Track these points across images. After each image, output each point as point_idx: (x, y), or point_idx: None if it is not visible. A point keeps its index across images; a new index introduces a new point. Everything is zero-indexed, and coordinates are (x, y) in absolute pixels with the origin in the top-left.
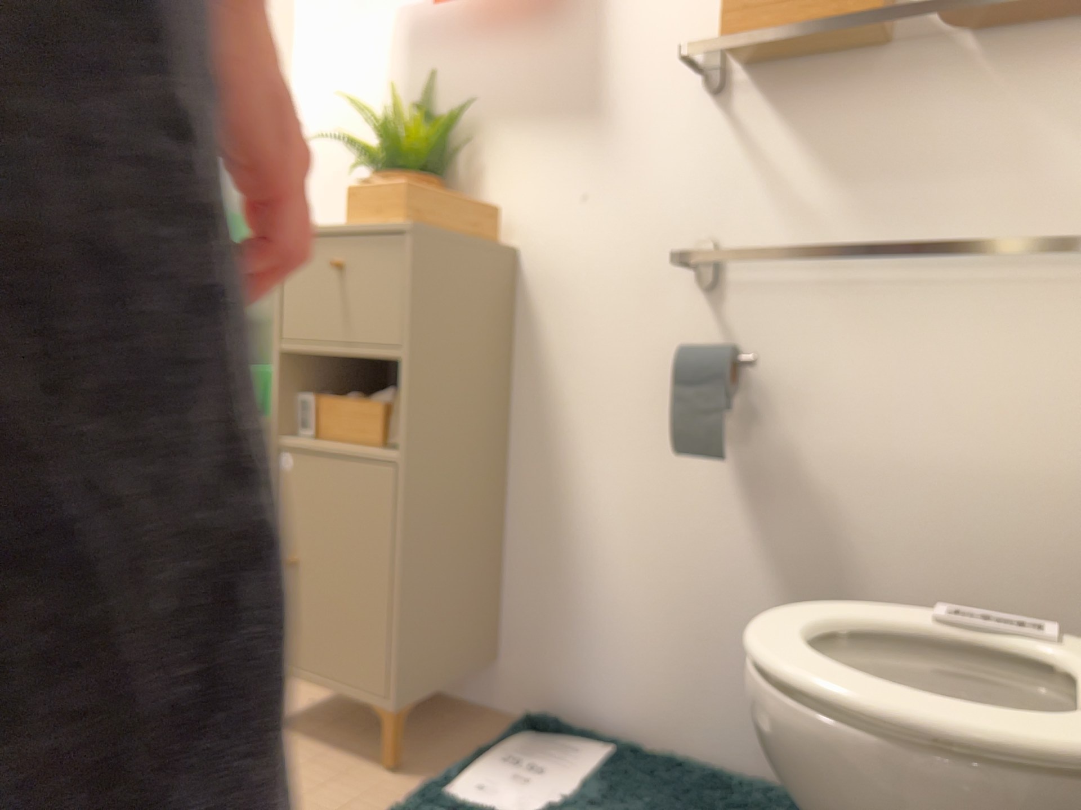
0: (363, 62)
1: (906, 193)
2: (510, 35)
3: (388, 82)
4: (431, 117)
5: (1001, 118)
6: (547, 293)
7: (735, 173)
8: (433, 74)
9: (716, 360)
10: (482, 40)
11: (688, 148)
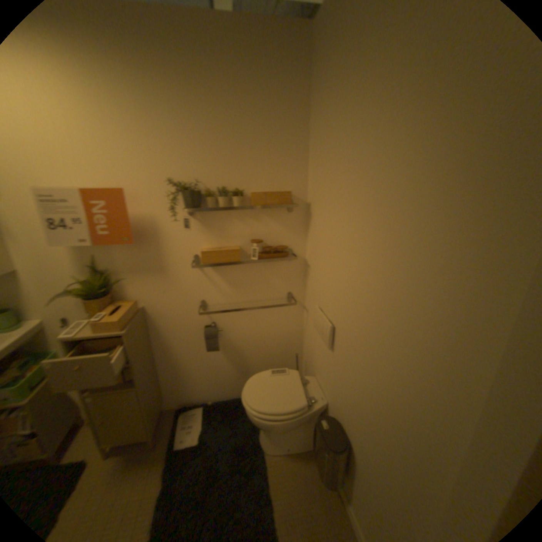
0: (51, 250)
1: (245, 289)
2: (122, 247)
3: (68, 258)
4: (94, 270)
5: (262, 274)
6: (156, 317)
7: (206, 285)
8: (90, 256)
9: (213, 333)
10: (110, 247)
11: (192, 280)
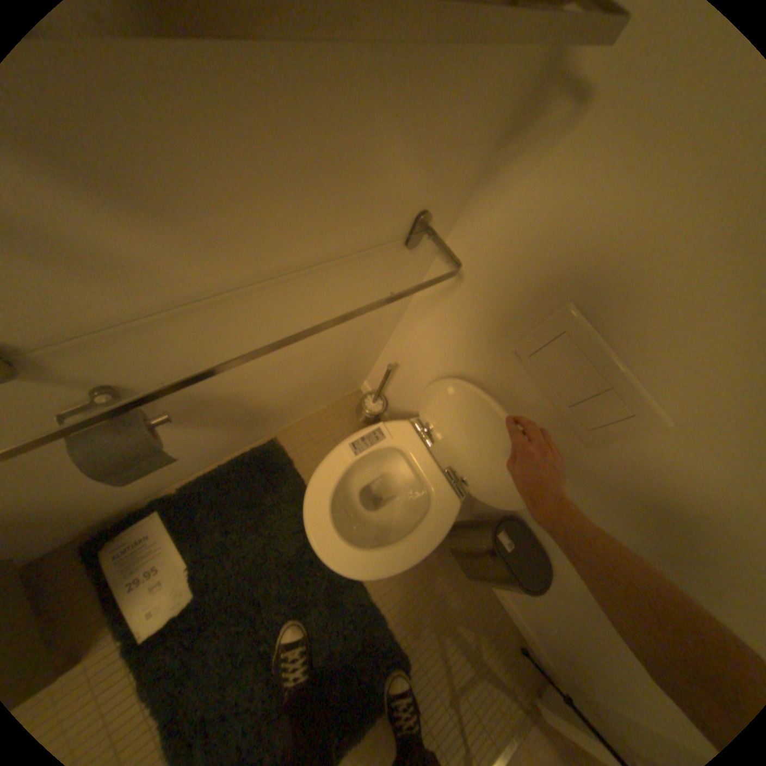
0: None
1: (248, 211)
2: None
3: None
4: None
5: (348, 112)
6: None
7: None
8: None
9: (135, 446)
10: None
11: None
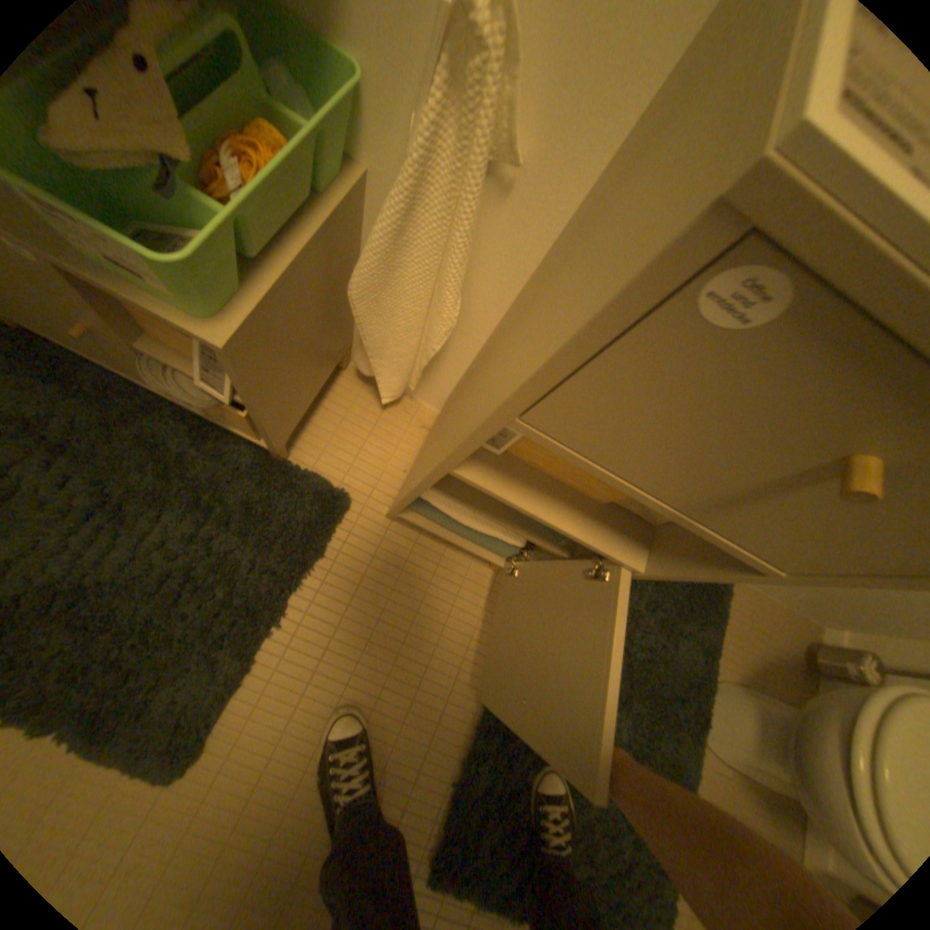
0: None
1: None
2: None
3: None
4: None
5: None
6: None
7: None
8: None
9: None
10: None
11: None
